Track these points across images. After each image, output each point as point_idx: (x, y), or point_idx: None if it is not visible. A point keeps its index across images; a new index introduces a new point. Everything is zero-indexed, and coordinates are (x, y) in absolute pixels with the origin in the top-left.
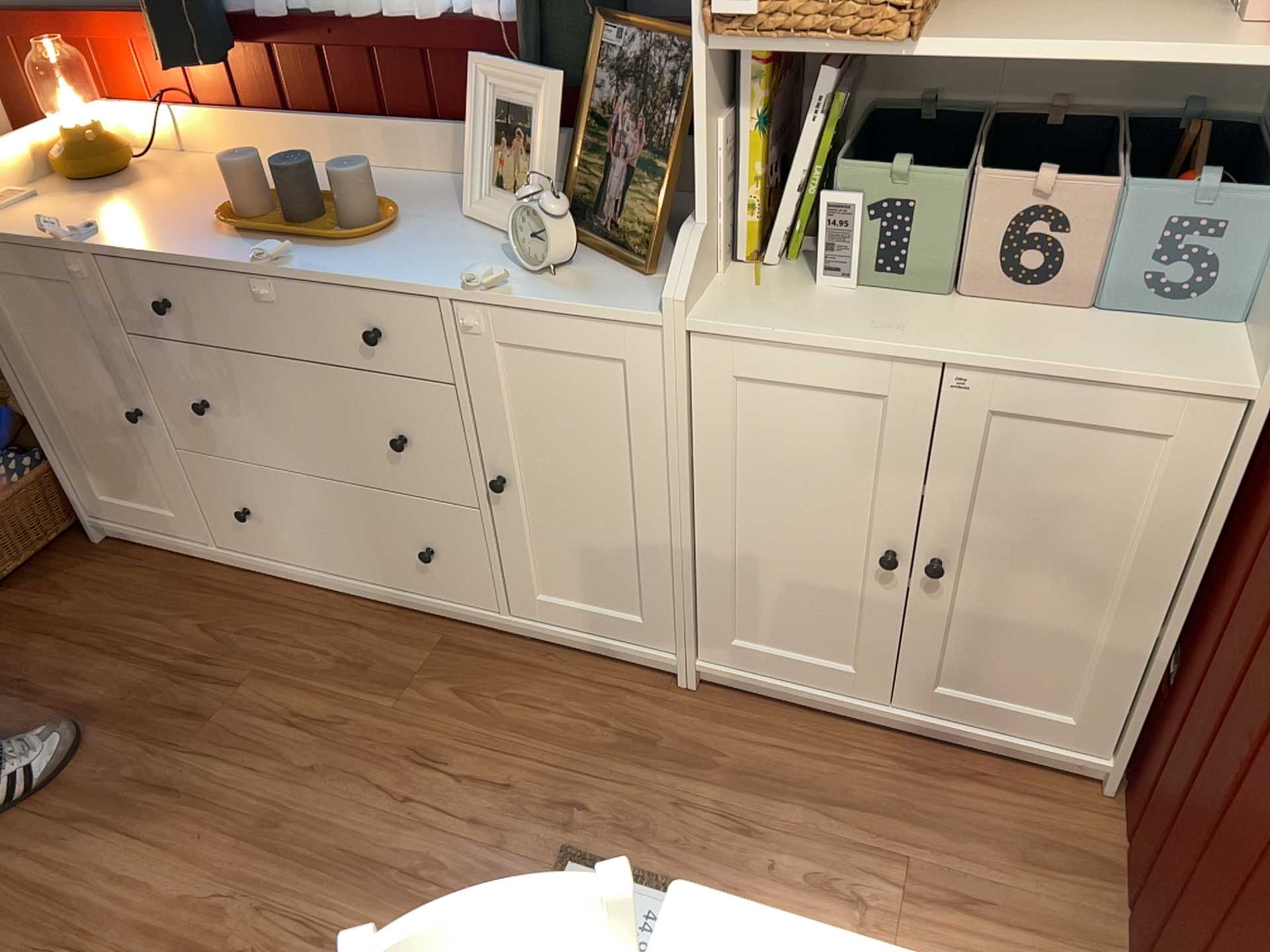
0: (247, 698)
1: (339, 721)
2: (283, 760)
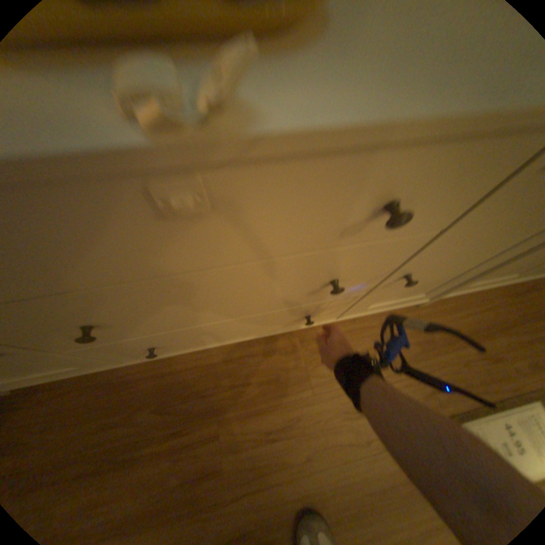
0: (229, 448)
1: (295, 426)
2: (289, 472)
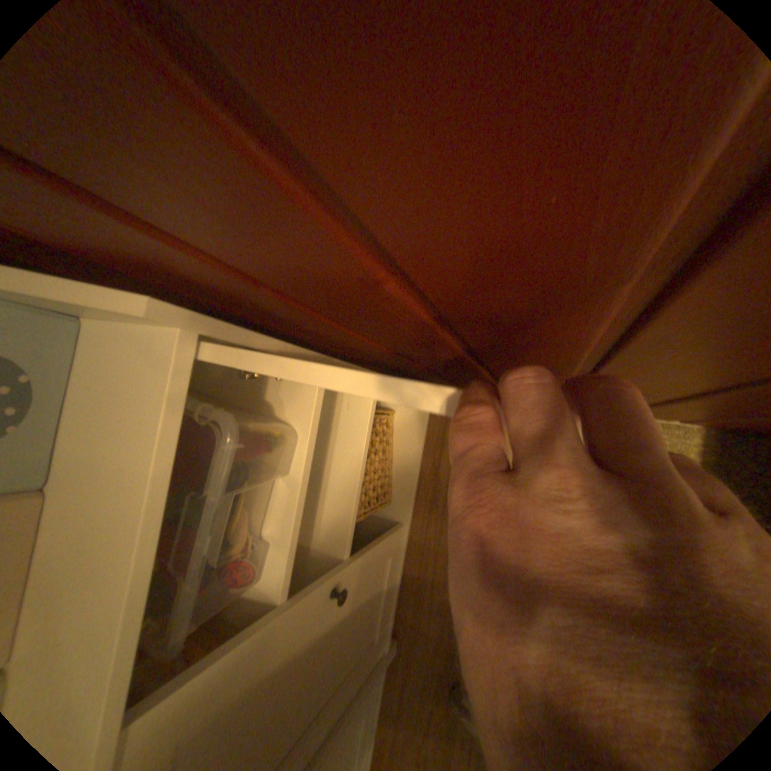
0: None
1: None
2: None
